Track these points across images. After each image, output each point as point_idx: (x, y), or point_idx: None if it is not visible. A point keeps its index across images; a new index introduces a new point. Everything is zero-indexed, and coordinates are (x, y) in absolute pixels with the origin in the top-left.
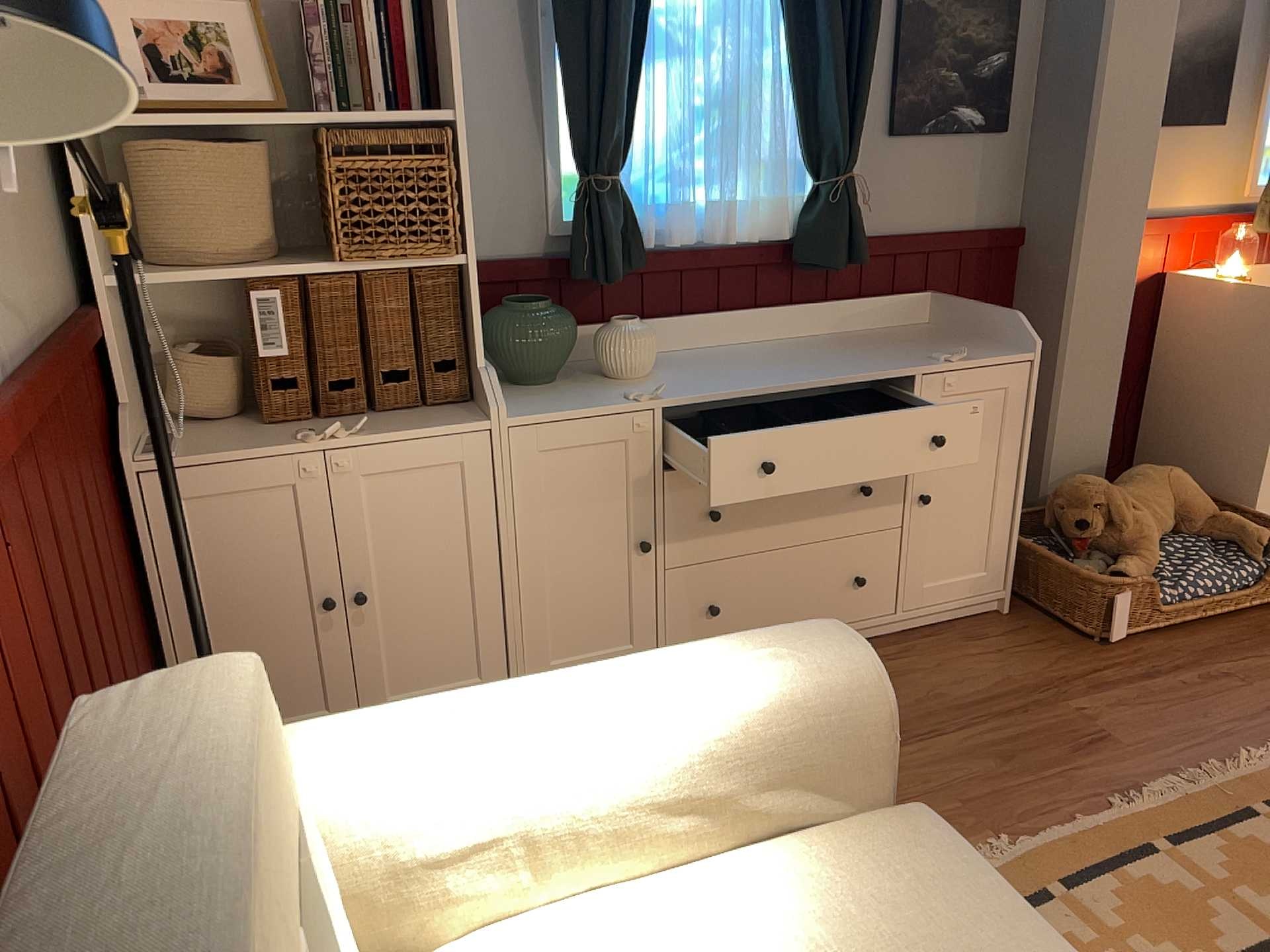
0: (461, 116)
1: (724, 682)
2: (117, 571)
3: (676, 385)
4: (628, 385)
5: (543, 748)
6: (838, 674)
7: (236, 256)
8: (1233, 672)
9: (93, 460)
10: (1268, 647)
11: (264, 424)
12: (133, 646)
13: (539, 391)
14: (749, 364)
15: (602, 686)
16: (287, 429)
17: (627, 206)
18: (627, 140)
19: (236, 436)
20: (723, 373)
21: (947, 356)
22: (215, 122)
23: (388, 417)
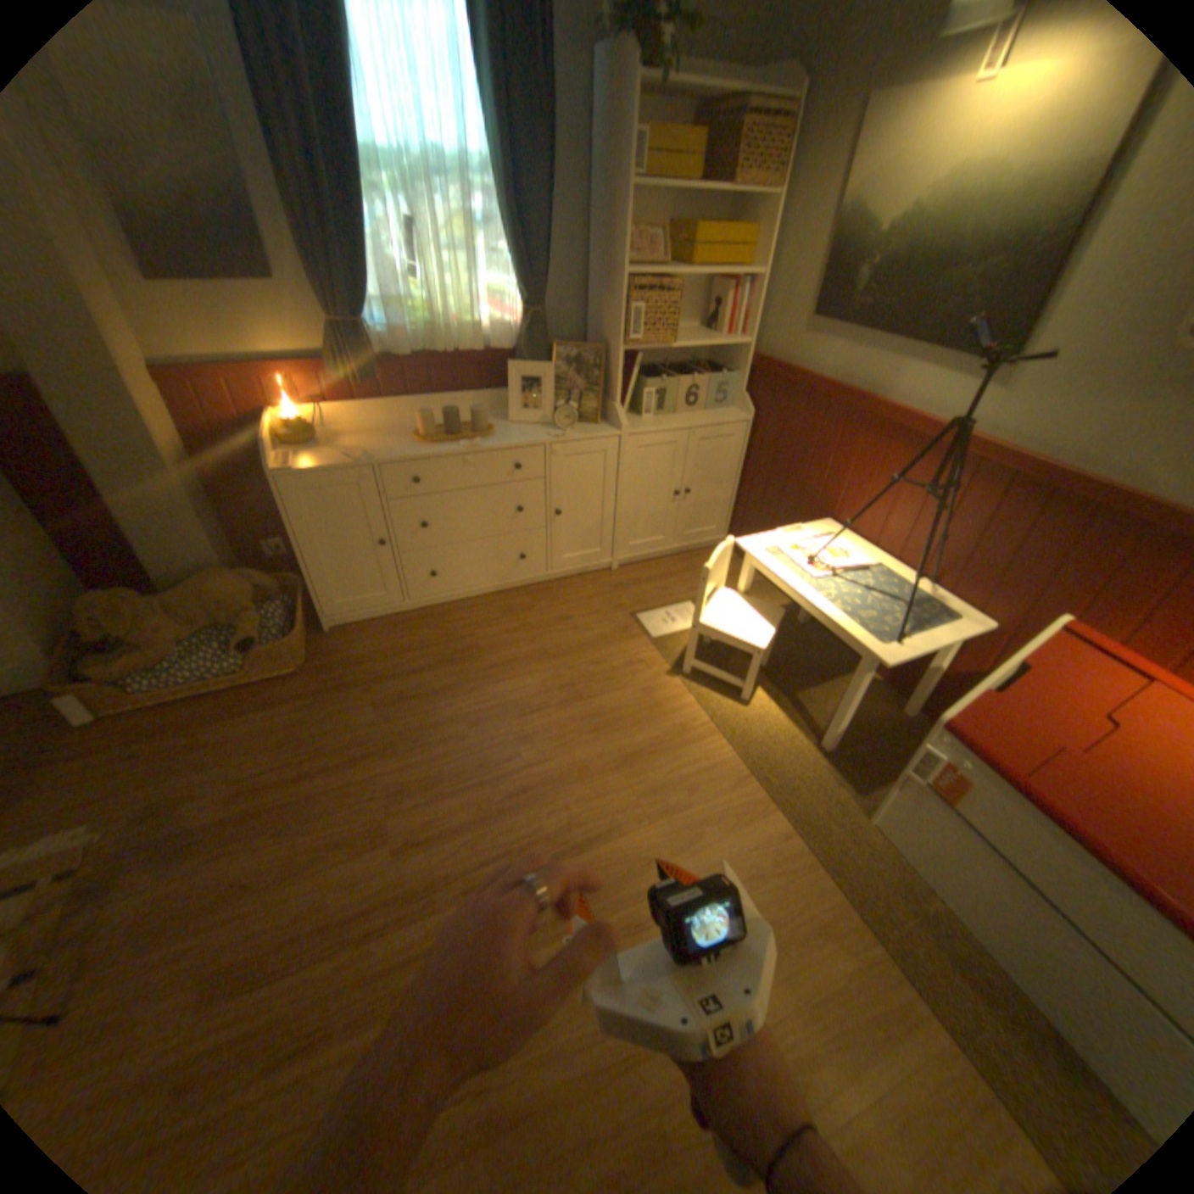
0: None
1: None
2: None
3: None
4: None
5: None
6: None
7: None
8: (145, 752)
9: None
10: (214, 723)
11: None
12: None
13: None
14: None
15: None
16: None
17: None
18: None
19: None
20: None
21: None
22: None
23: None
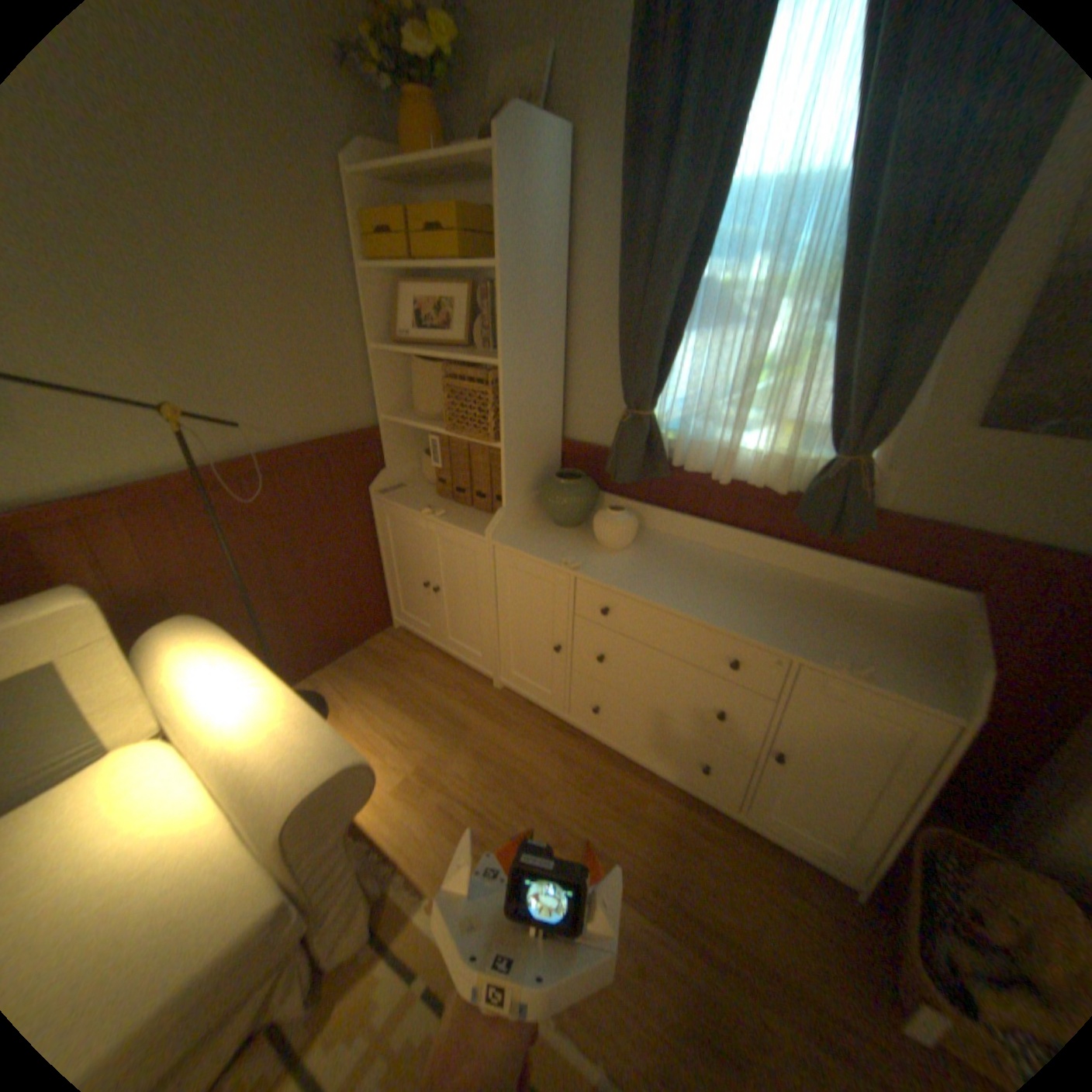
0: (505, 362)
1: (256, 741)
2: (350, 532)
3: (613, 564)
4: (594, 549)
5: (196, 703)
6: (279, 790)
7: (431, 414)
8: None
9: (344, 488)
10: None
11: (438, 493)
12: (355, 562)
13: (553, 529)
14: (697, 574)
15: (242, 698)
16: (438, 500)
17: (656, 431)
18: (661, 385)
19: (421, 495)
20: (662, 571)
21: (849, 661)
22: (413, 350)
23: (474, 512)
